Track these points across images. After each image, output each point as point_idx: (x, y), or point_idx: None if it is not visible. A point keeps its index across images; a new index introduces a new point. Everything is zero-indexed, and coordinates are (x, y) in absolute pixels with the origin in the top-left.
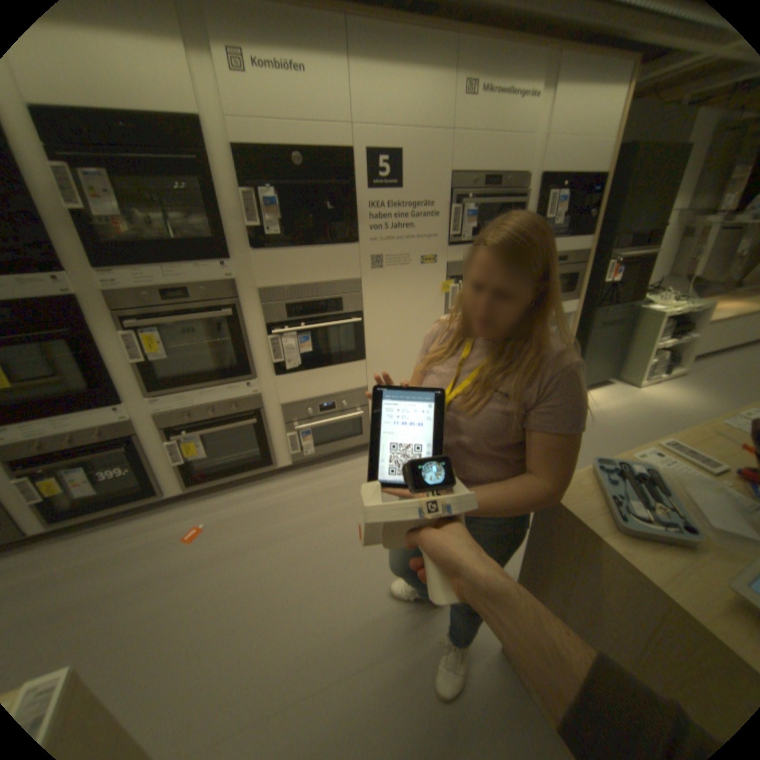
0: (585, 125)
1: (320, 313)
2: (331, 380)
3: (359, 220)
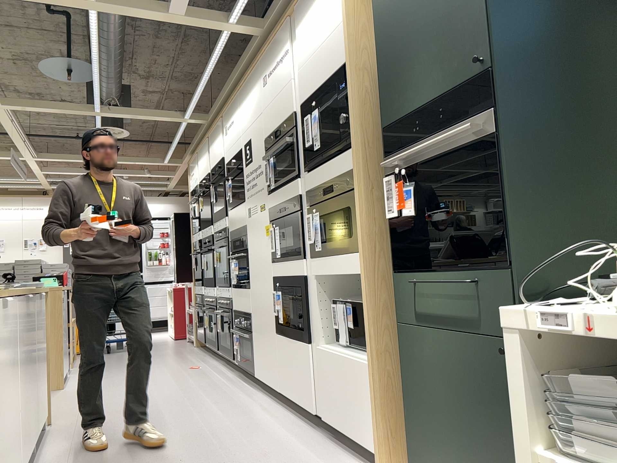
0: (318, 36)
1: (238, 247)
2: (242, 299)
3: (244, 186)
